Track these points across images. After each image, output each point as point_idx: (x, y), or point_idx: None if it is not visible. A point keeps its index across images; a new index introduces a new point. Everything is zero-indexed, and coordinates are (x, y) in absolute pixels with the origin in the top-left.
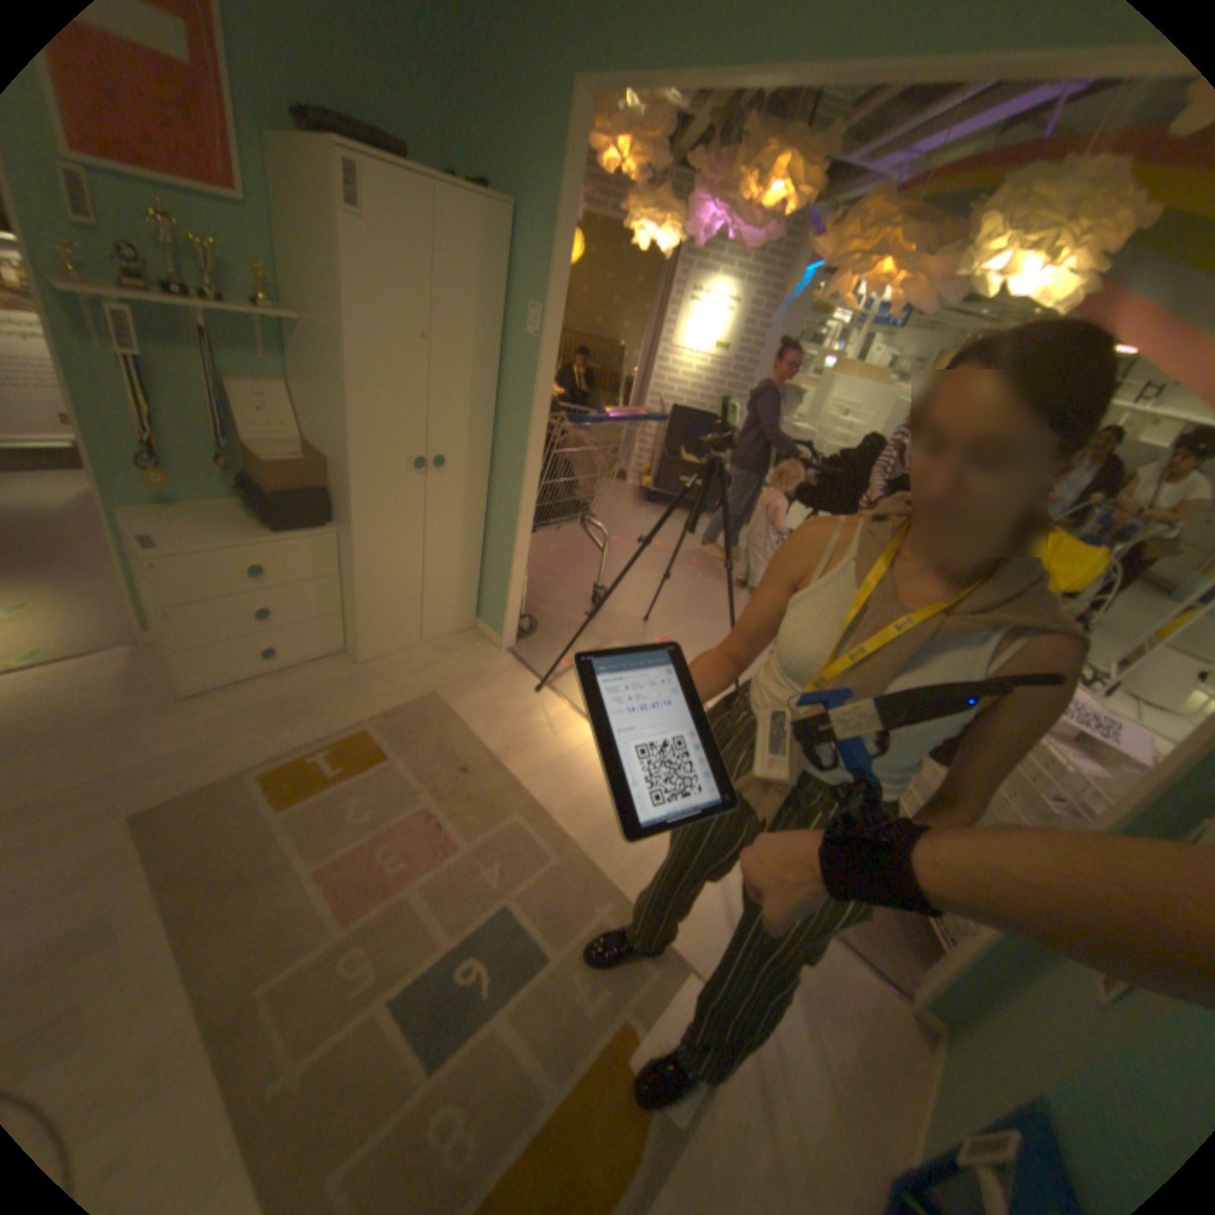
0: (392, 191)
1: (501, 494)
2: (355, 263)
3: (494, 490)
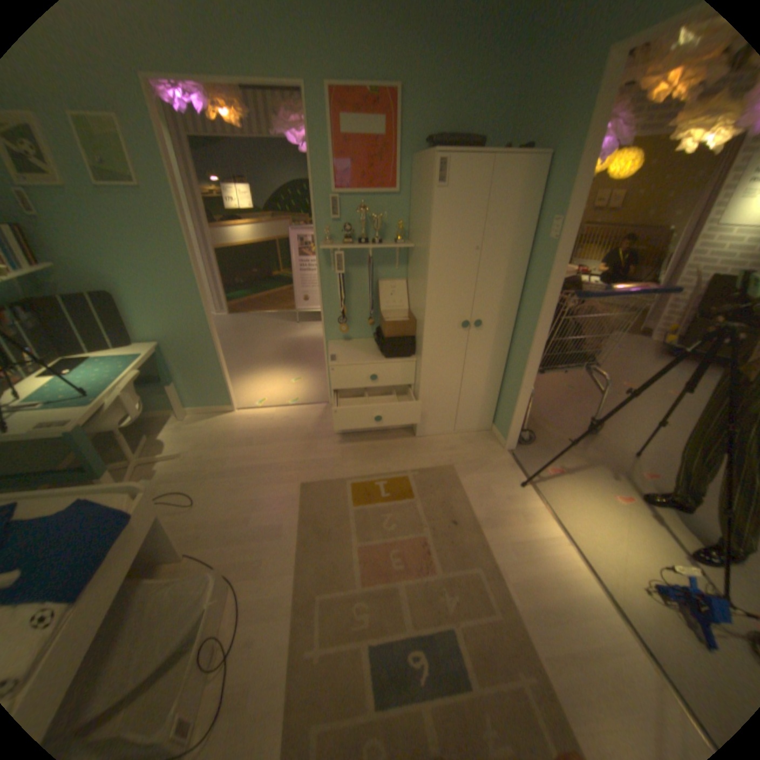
0: (467, 166)
1: (519, 345)
2: (441, 212)
3: (515, 341)
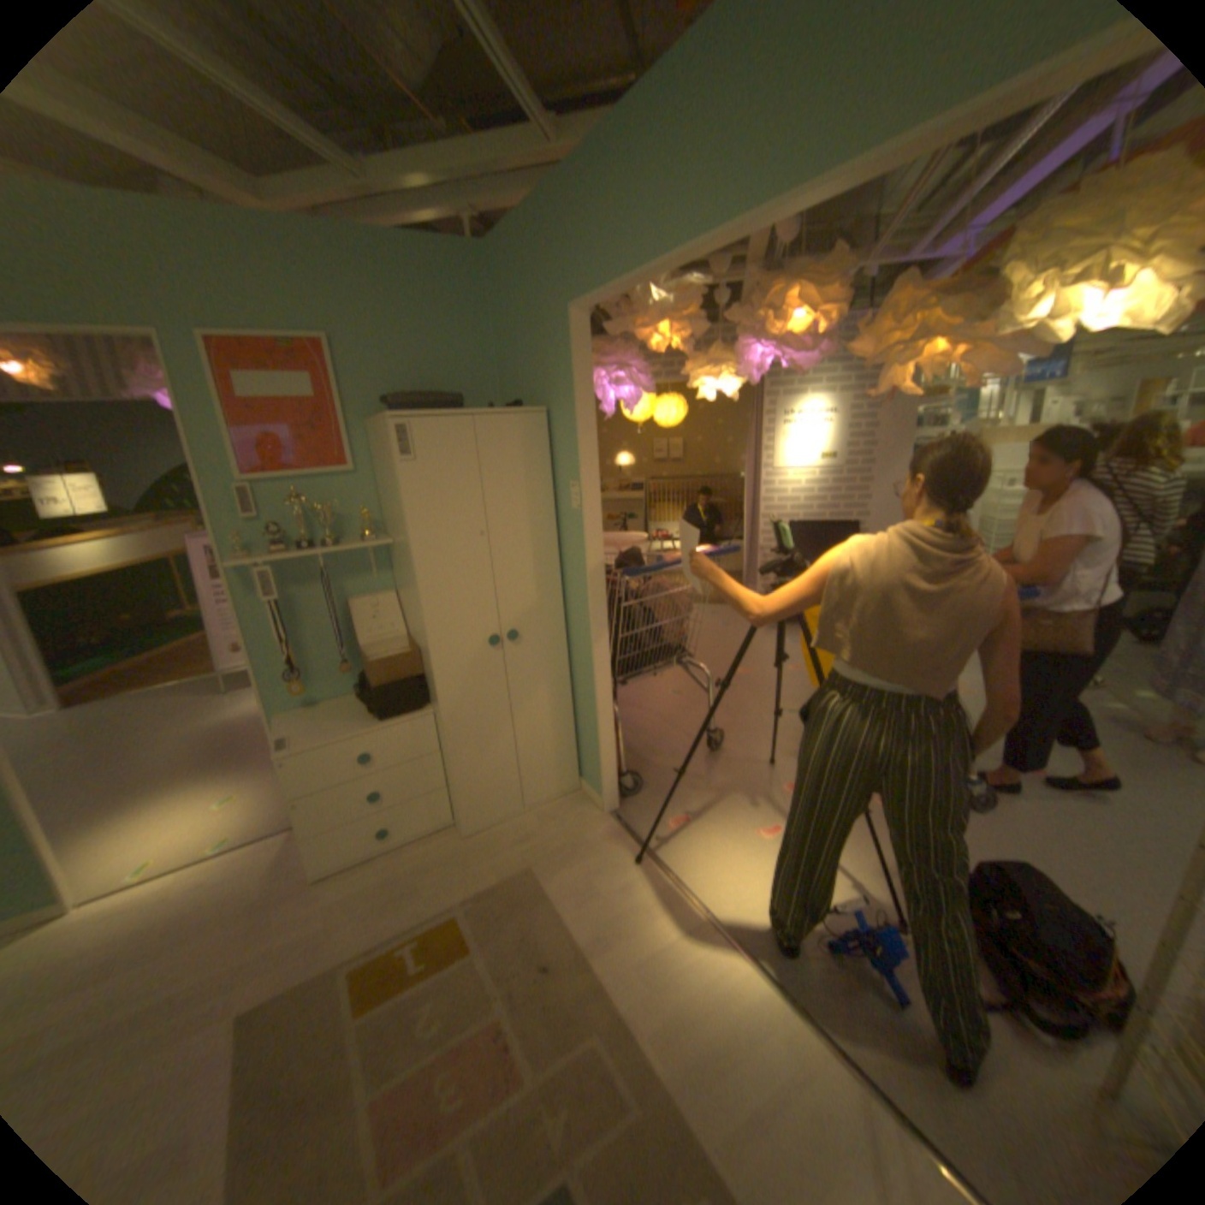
0: (438, 432)
1: (579, 653)
2: (415, 493)
3: (574, 649)
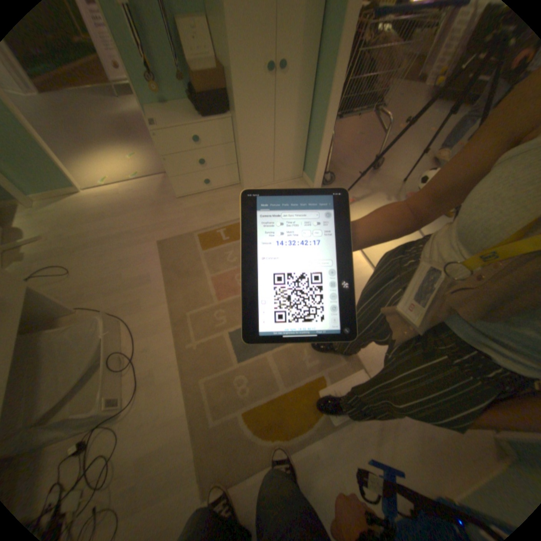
0: None
1: (321, 87)
2: None
3: (318, 84)
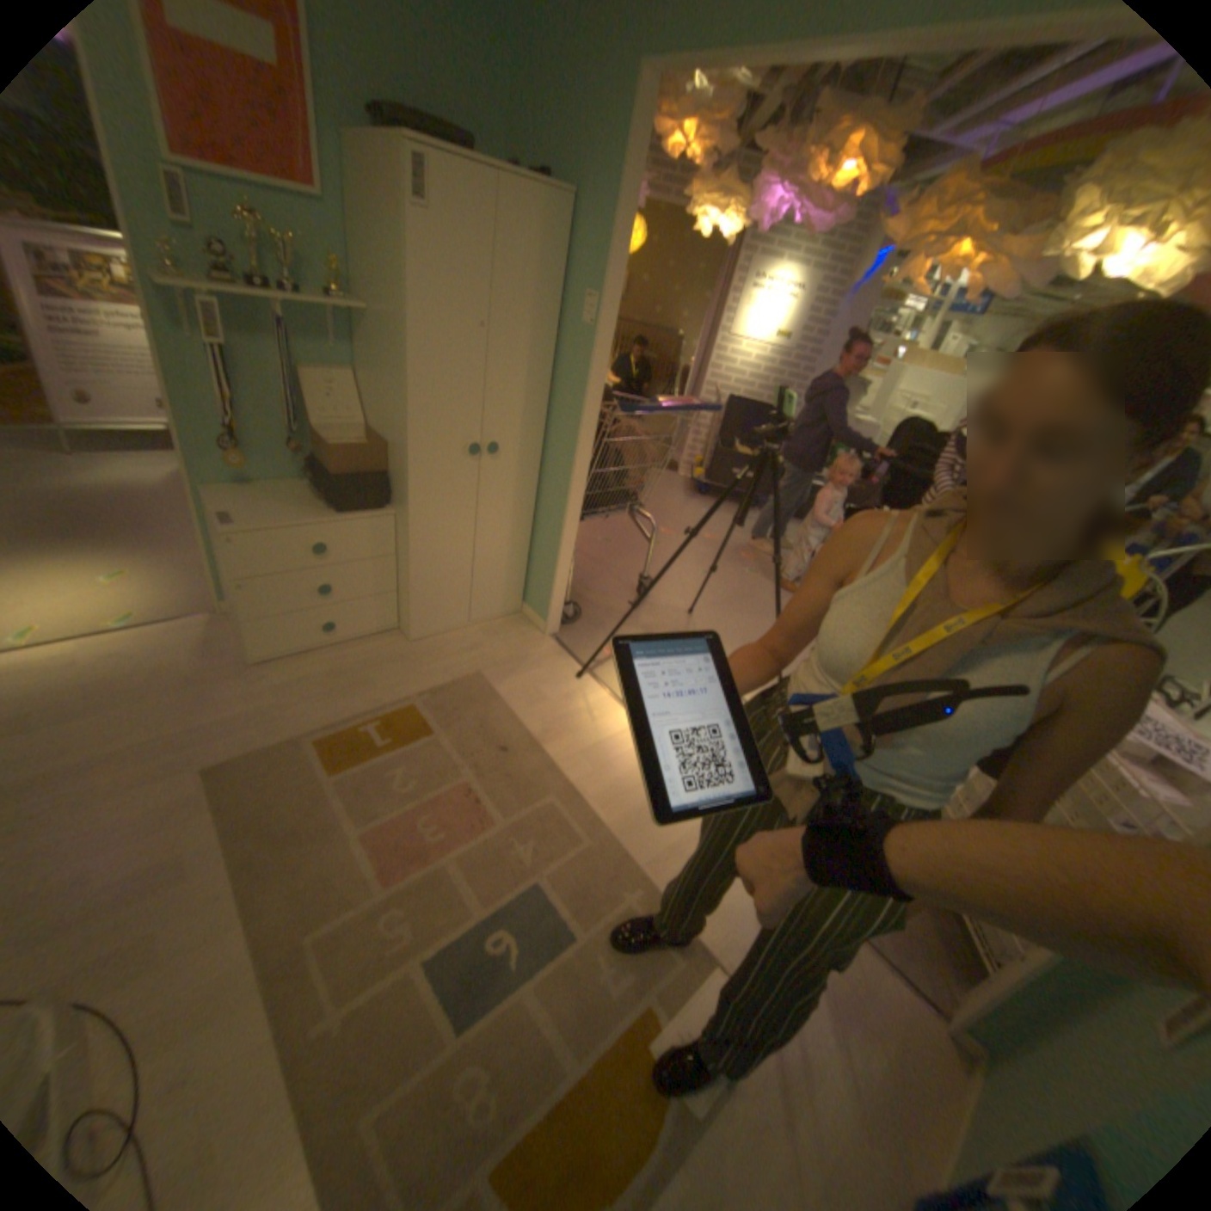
0: (458, 182)
1: (551, 481)
2: (420, 253)
3: (545, 477)
